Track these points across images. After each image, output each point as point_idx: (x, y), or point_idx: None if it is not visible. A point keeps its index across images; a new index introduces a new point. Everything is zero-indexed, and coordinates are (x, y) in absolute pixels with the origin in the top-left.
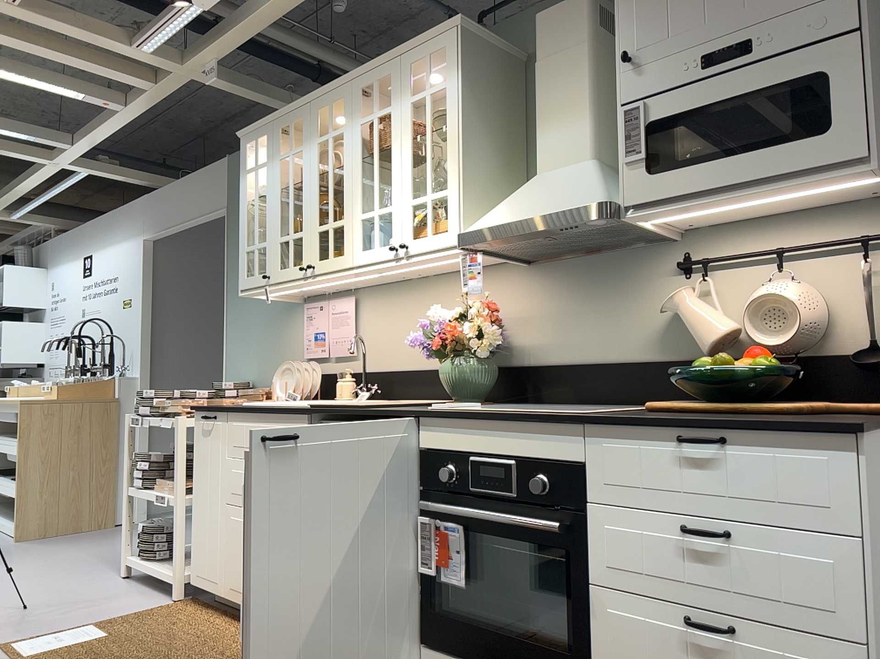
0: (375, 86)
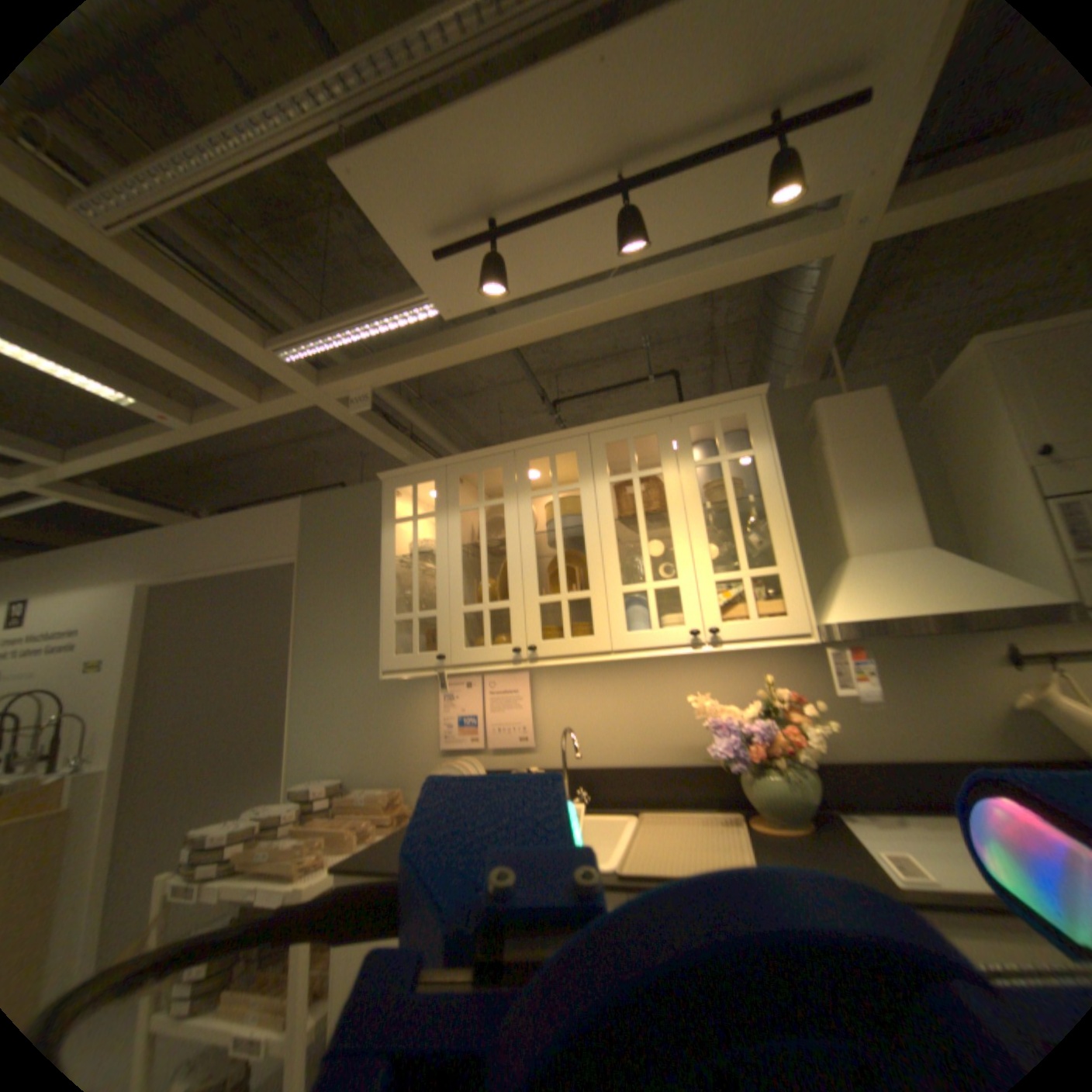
0: (632, 442)
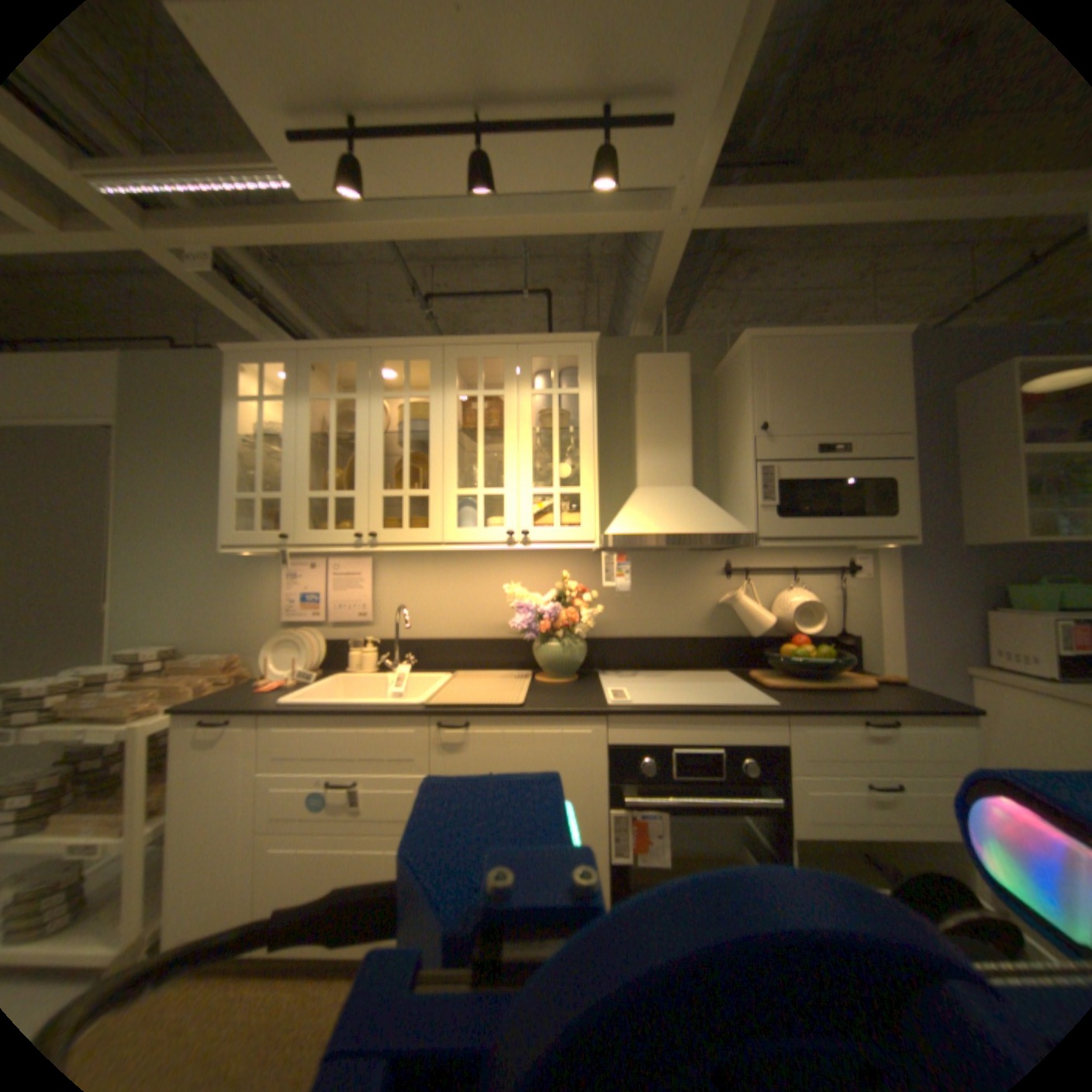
0: (481, 362)
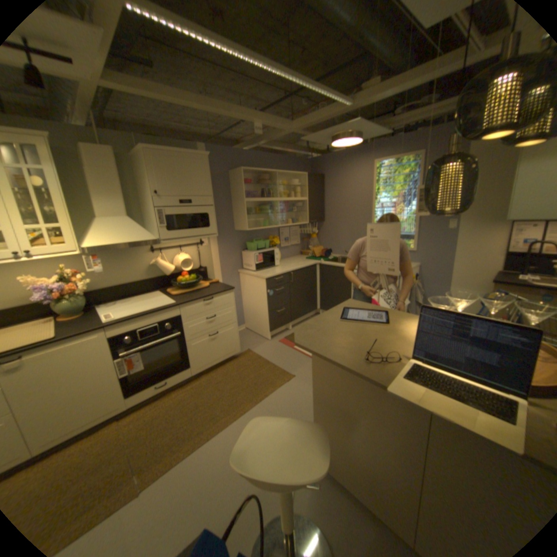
0: None
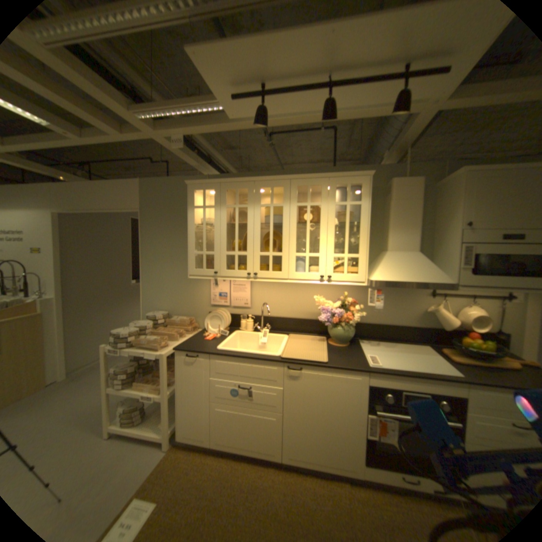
0: (309, 188)
